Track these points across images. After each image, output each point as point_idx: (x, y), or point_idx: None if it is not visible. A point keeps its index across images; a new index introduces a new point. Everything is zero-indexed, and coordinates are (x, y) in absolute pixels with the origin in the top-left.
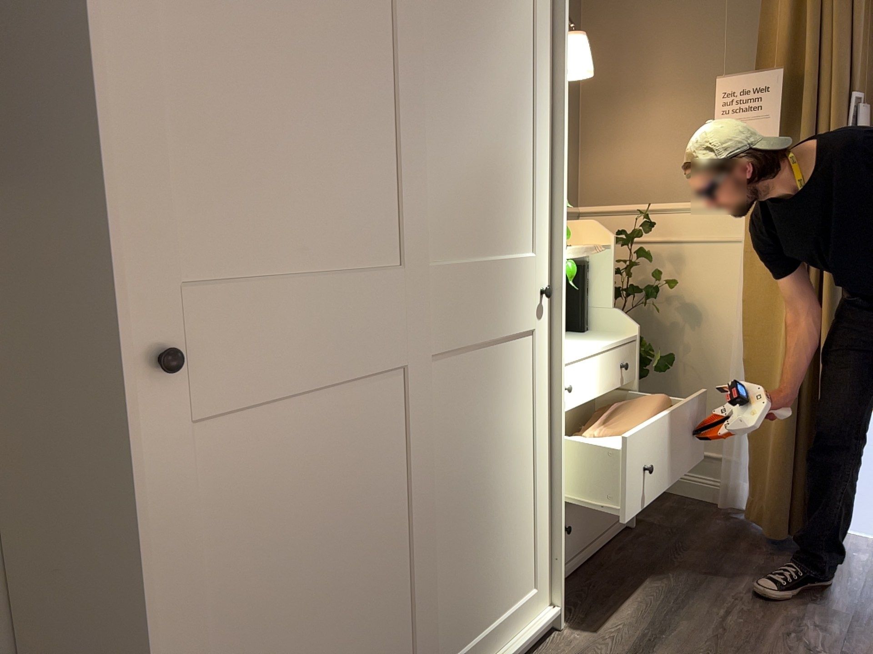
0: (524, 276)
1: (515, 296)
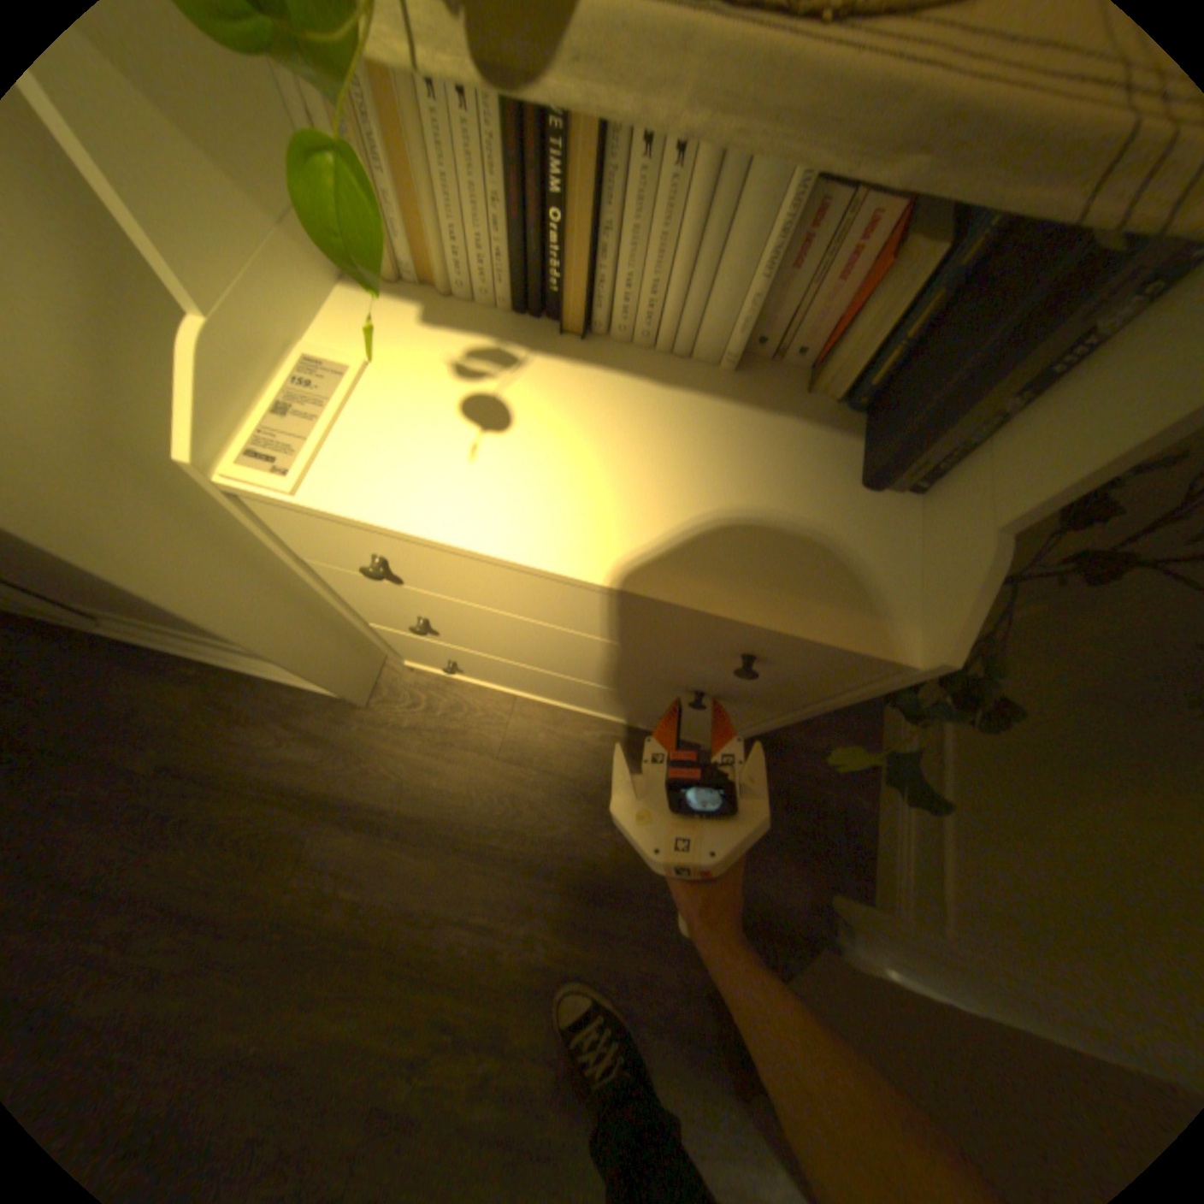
0: None
1: None
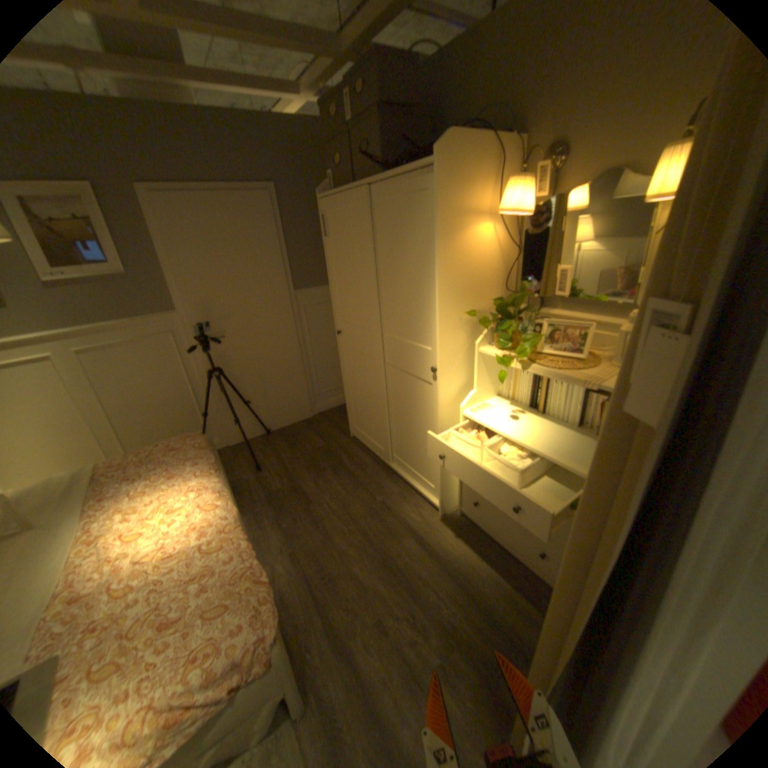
0: (427, 357)
1: (422, 363)
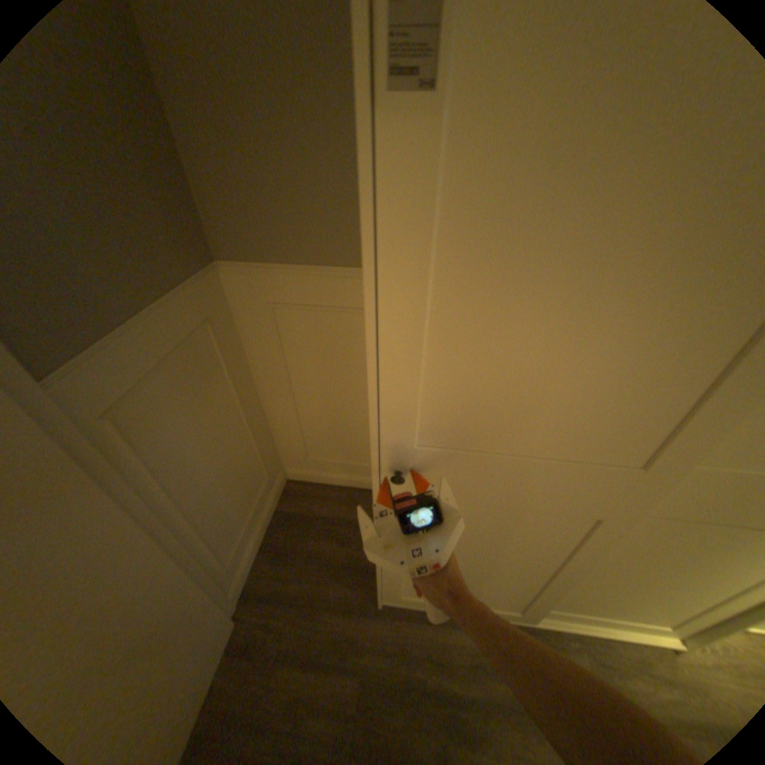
0: None
1: None
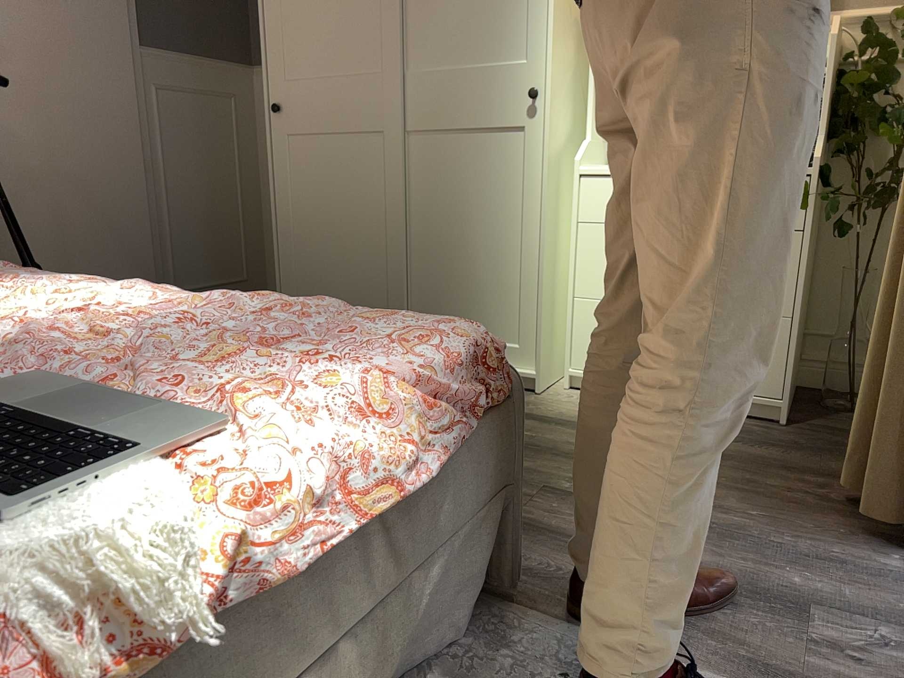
0: (515, 77)
1: (501, 94)
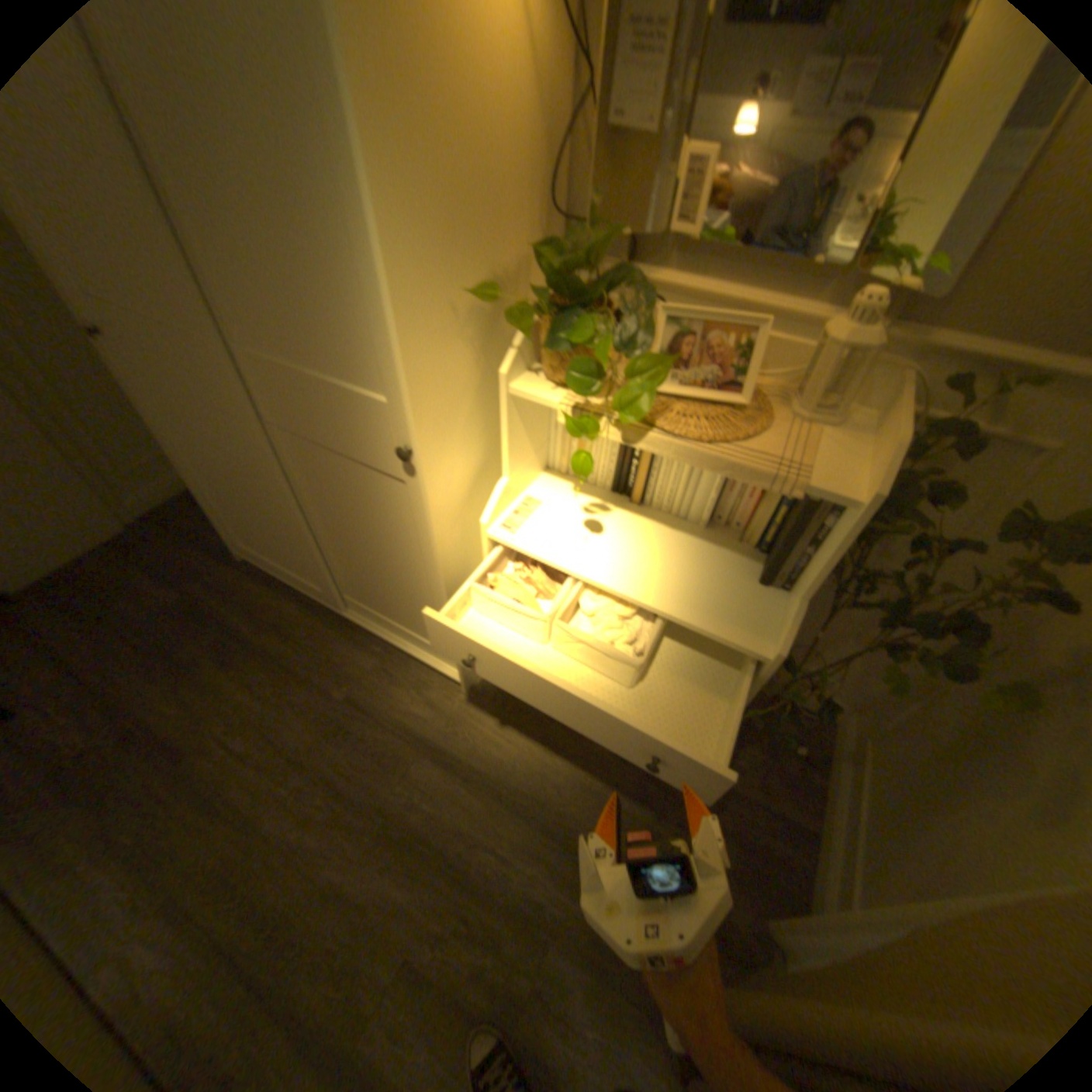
0: (377, 417)
1: (364, 431)
